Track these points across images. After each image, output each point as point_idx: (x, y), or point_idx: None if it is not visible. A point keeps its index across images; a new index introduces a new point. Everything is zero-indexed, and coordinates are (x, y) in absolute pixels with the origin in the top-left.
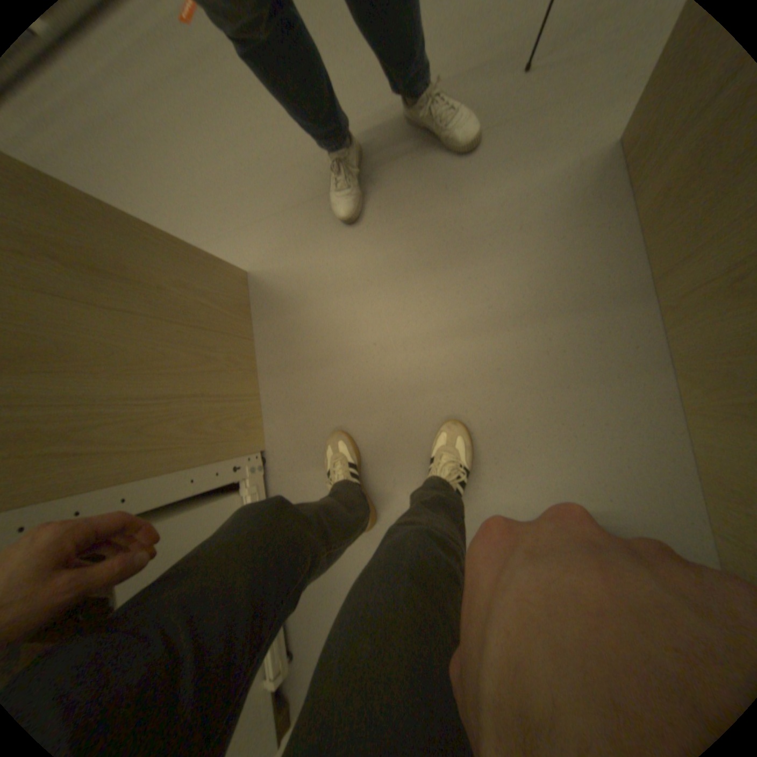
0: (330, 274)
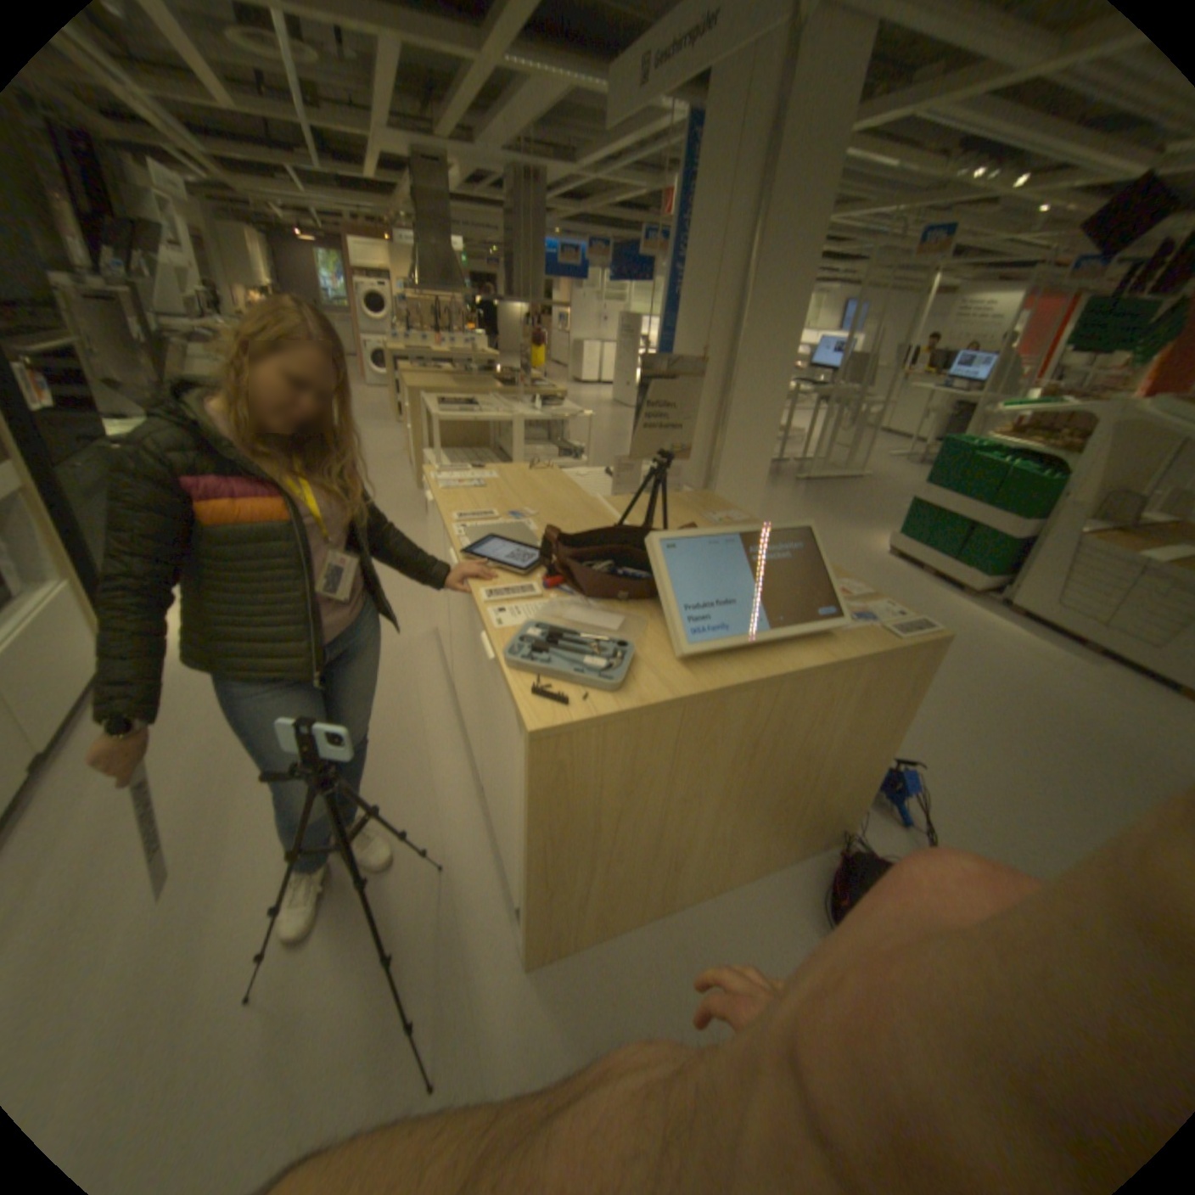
0: None
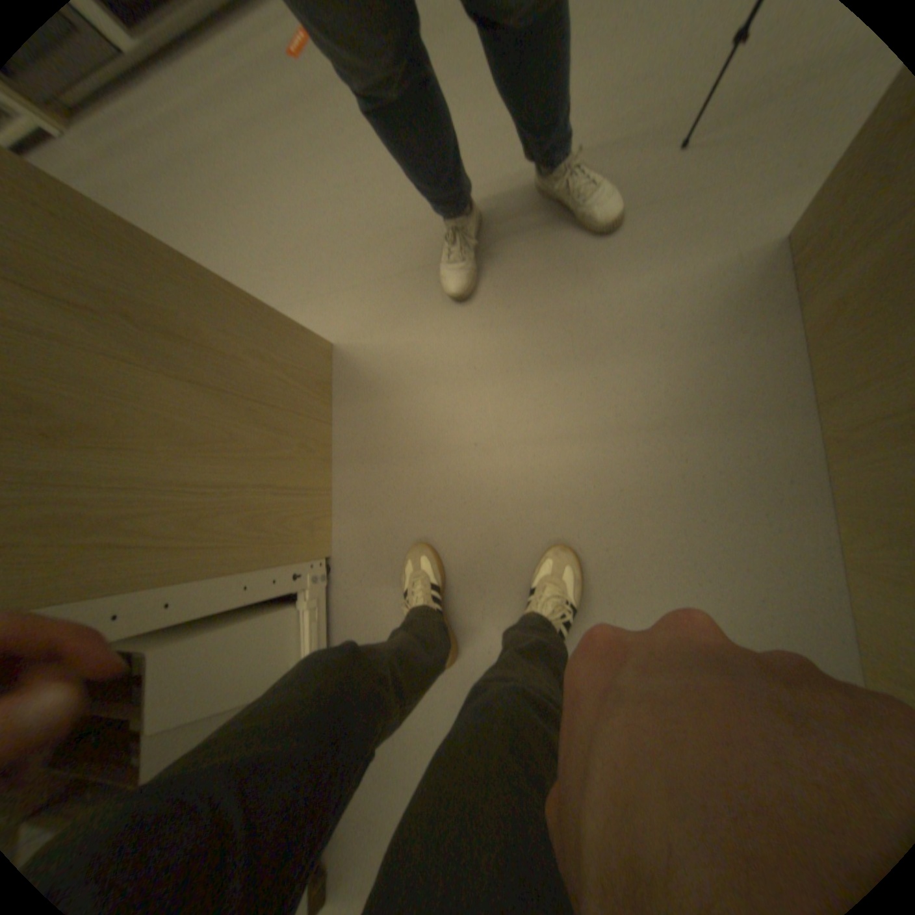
0: (430, 355)
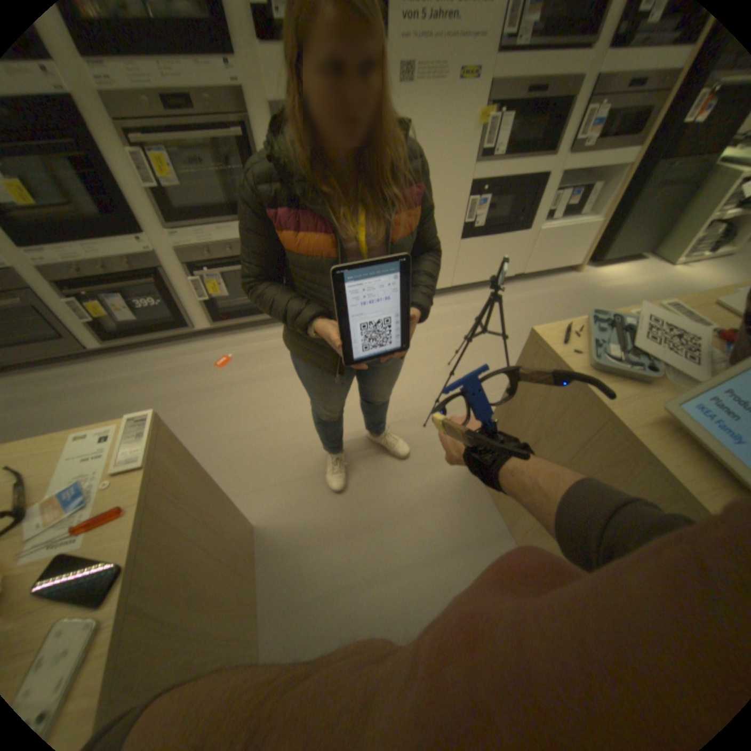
0: (325, 530)
